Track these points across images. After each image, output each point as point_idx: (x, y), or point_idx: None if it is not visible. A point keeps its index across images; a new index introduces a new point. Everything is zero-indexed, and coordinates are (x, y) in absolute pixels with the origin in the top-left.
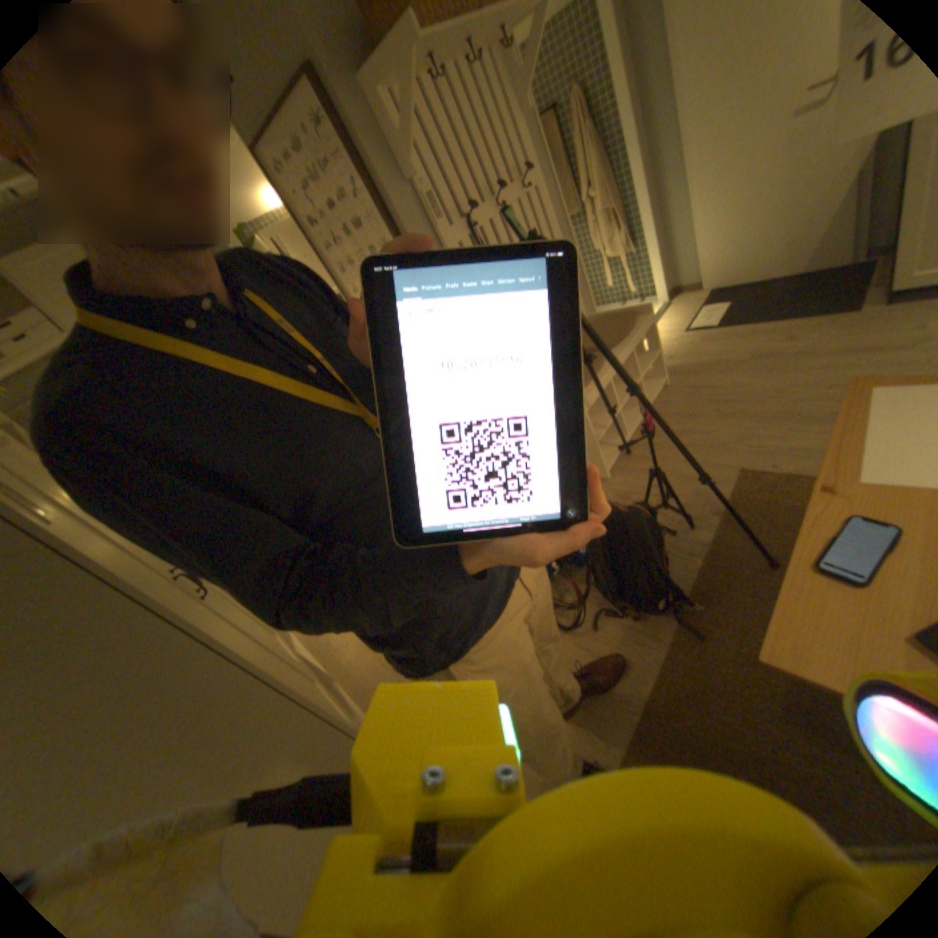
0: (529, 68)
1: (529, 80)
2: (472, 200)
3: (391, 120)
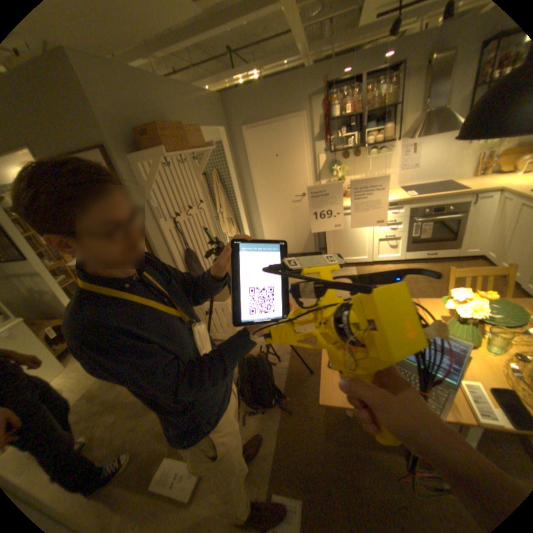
0: (202, 169)
1: (202, 172)
2: (178, 215)
3: (143, 178)
